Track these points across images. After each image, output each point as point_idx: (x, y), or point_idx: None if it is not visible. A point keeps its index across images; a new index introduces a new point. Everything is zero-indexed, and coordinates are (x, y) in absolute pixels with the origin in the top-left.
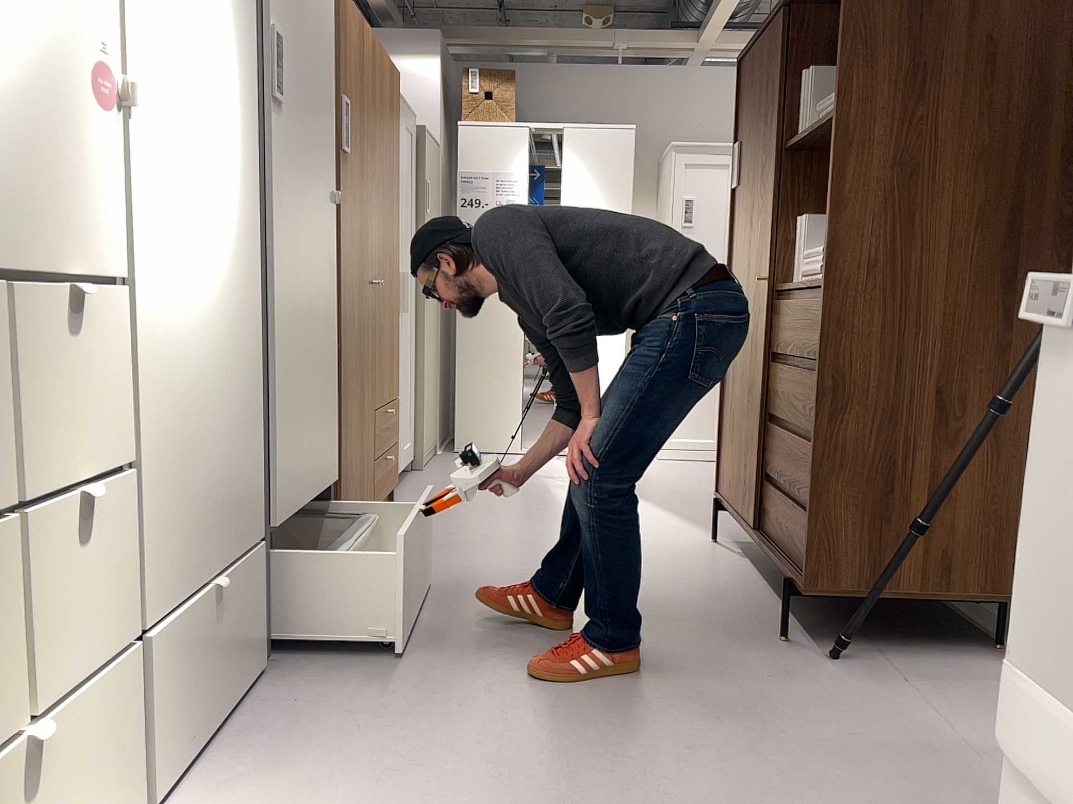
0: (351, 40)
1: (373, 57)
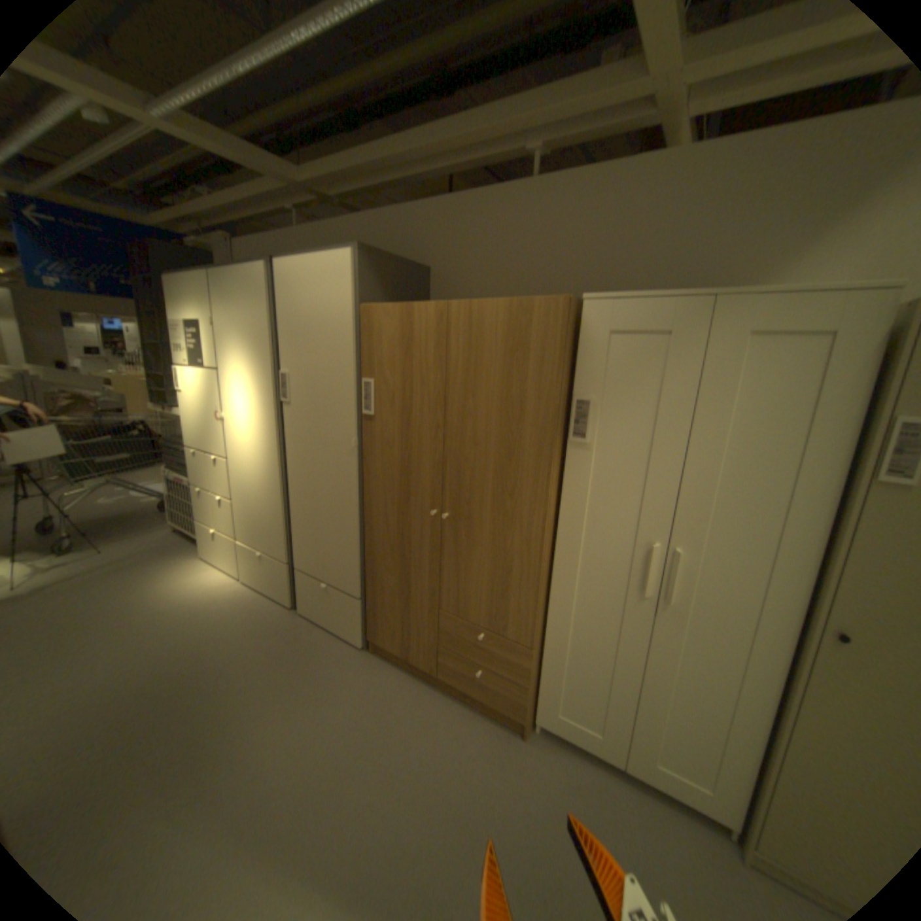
0: (383, 334)
1: (438, 324)
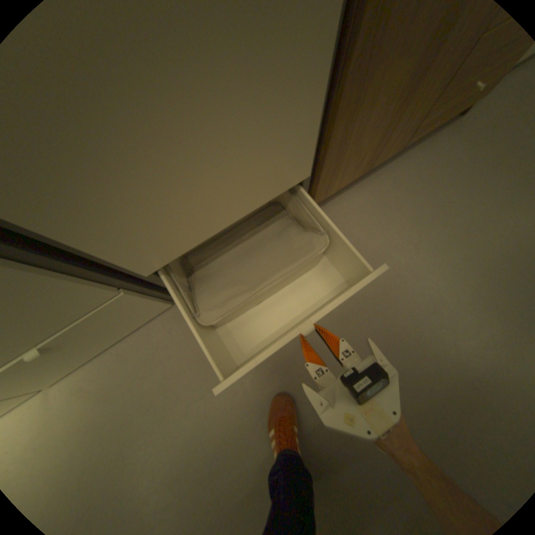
0: None
1: None
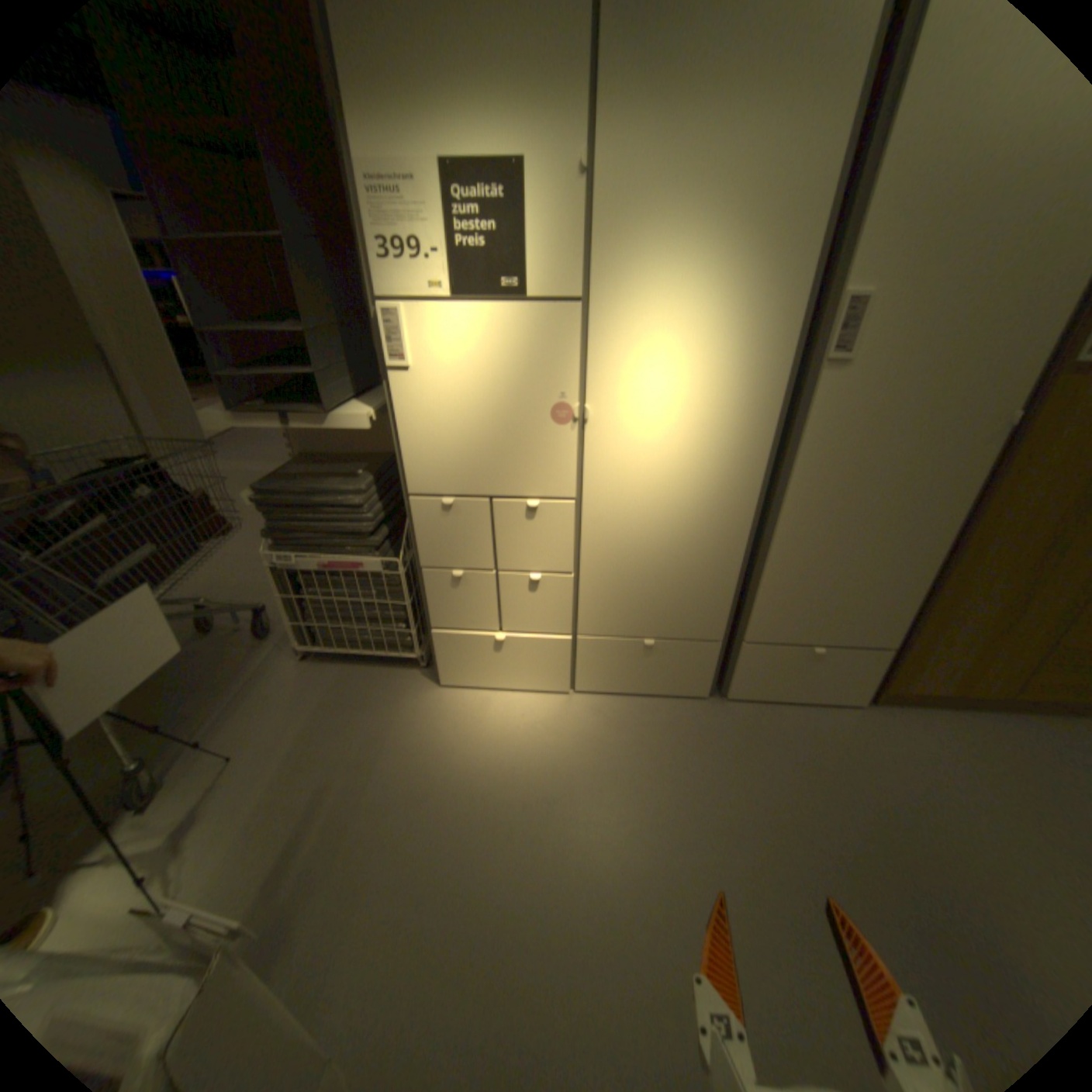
0: None
1: None
